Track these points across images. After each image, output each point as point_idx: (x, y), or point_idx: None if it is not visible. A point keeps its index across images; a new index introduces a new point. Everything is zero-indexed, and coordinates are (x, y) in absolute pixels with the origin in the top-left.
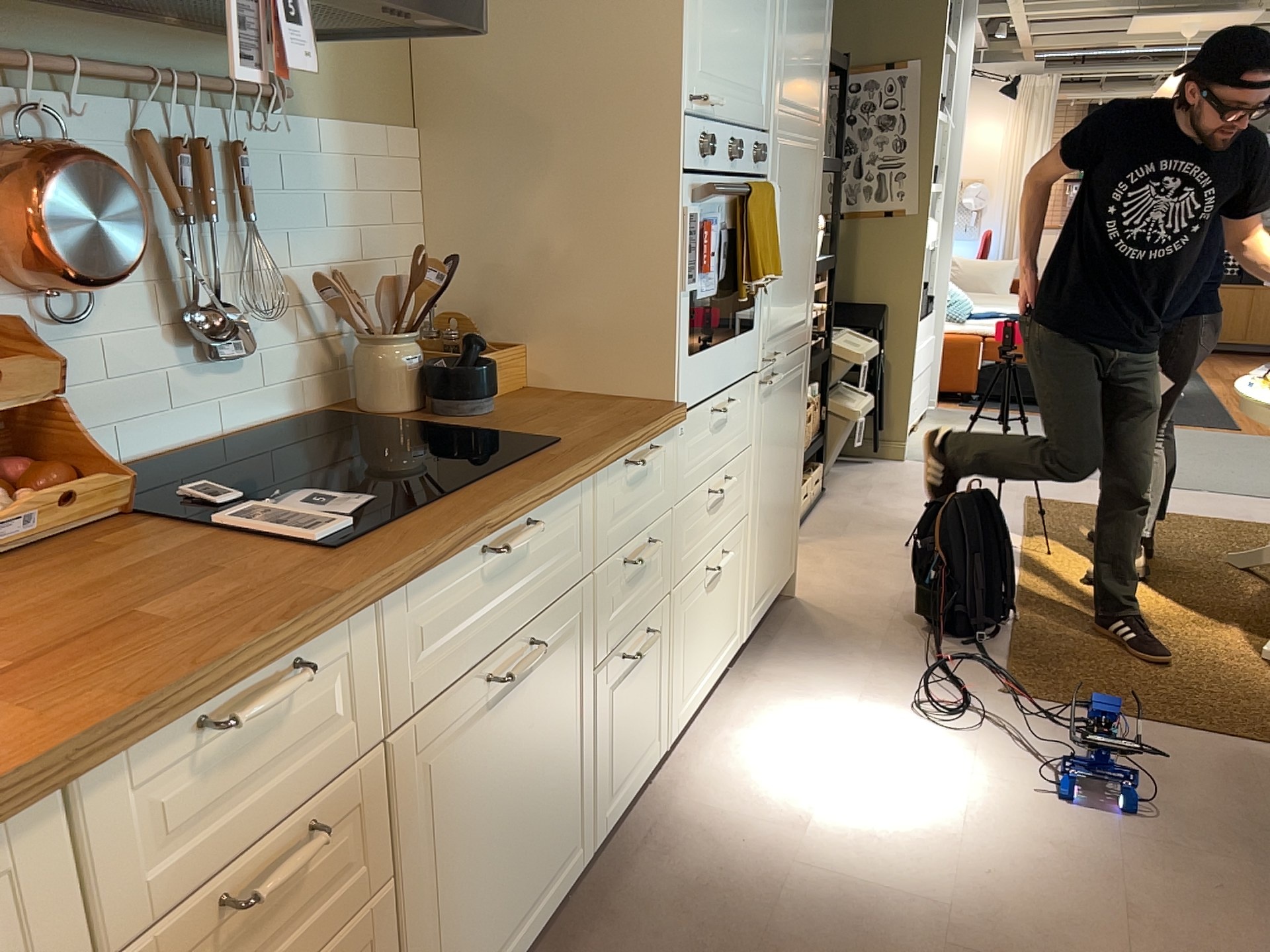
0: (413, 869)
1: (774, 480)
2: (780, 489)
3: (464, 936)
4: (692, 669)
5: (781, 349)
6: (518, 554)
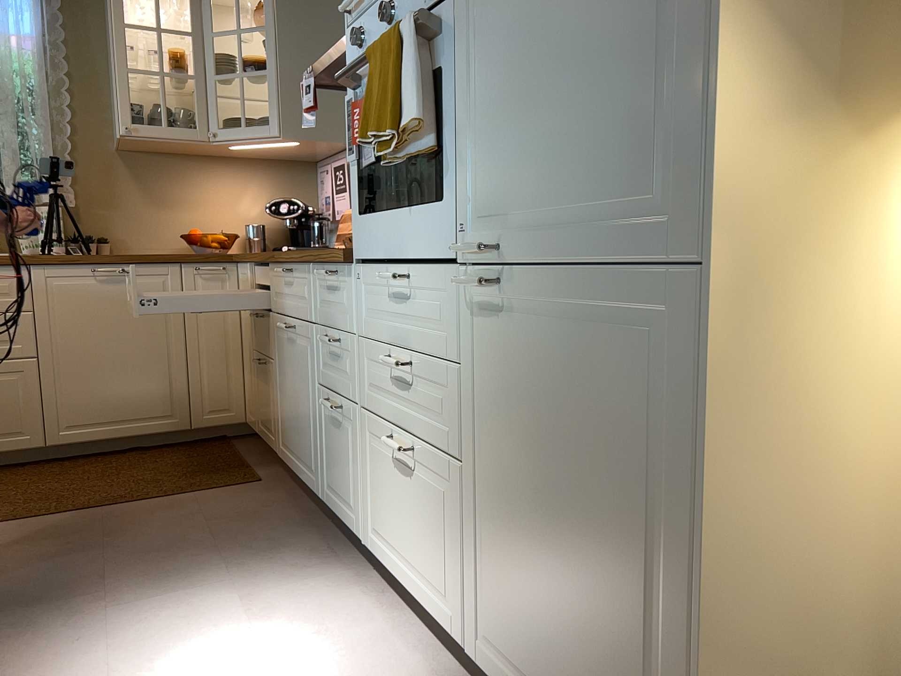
0: (275, 367)
1: (538, 495)
2: (570, 544)
3: (284, 422)
4: (384, 525)
5: (536, 247)
6: (291, 282)
